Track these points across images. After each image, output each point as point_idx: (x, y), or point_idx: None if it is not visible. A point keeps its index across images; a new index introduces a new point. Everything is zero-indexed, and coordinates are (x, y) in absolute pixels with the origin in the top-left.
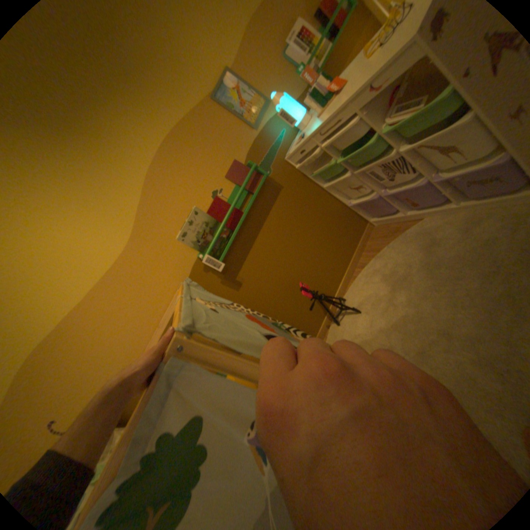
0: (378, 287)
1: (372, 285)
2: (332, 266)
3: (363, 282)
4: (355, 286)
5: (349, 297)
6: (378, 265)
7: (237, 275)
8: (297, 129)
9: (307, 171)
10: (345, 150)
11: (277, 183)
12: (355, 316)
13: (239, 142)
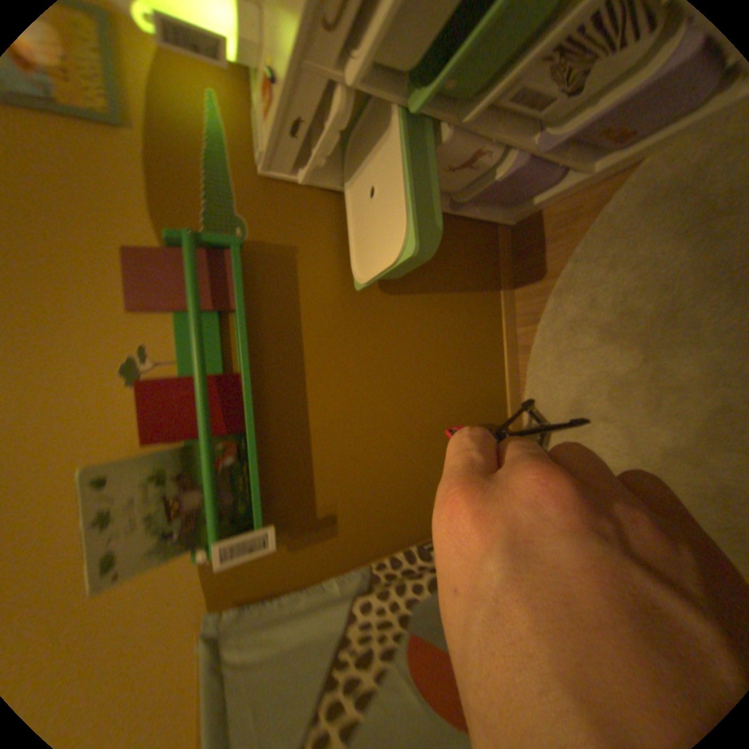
0: (601, 358)
1: (584, 357)
2: (478, 353)
3: (555, 354)
4: (540, 367)
5: (538, 394)
6: (573, 310)
7: (315, 508)
8: (246, 76)
9: (330, 180)
10: (415, 64)
11: (277, 248)
12: (577, 431)
13: (106, 192)
